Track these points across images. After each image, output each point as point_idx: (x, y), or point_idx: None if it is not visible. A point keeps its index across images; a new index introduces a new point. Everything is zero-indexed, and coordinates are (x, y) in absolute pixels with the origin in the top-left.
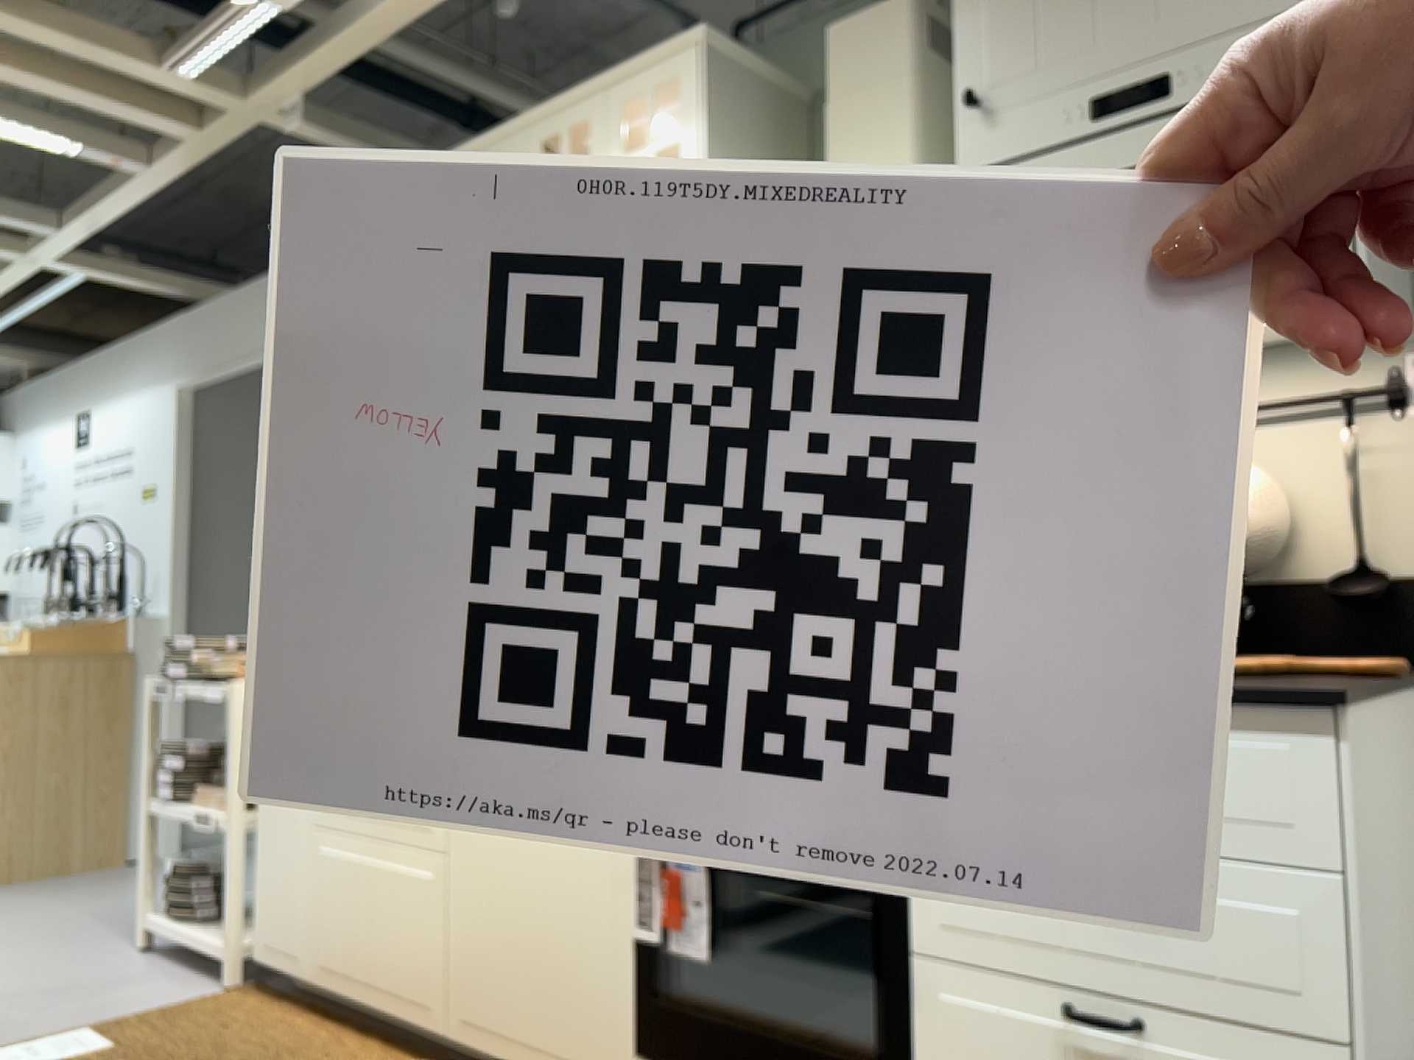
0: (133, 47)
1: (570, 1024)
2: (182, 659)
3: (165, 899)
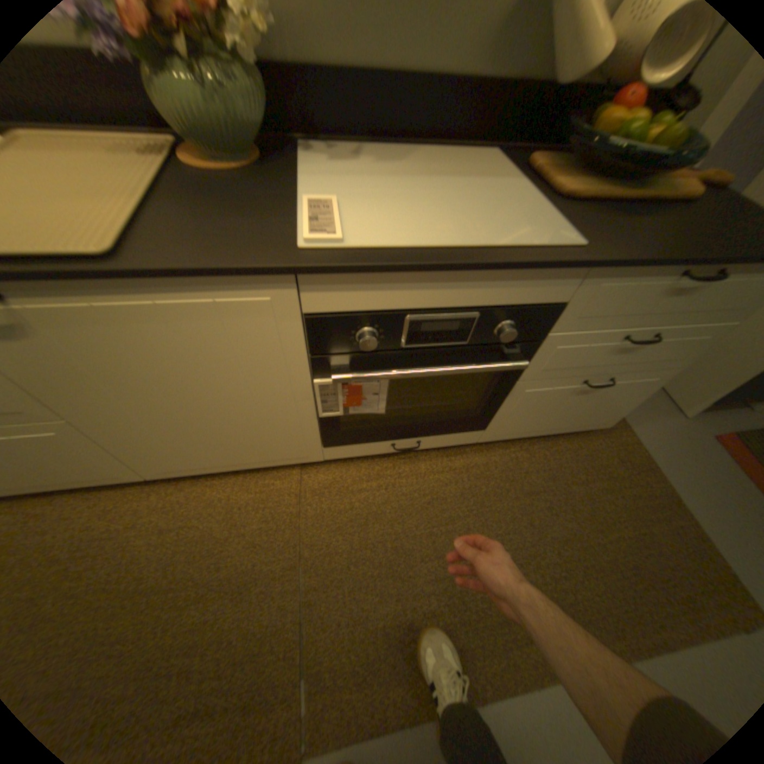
0: None
1: (269, 451)
2: None
3: None
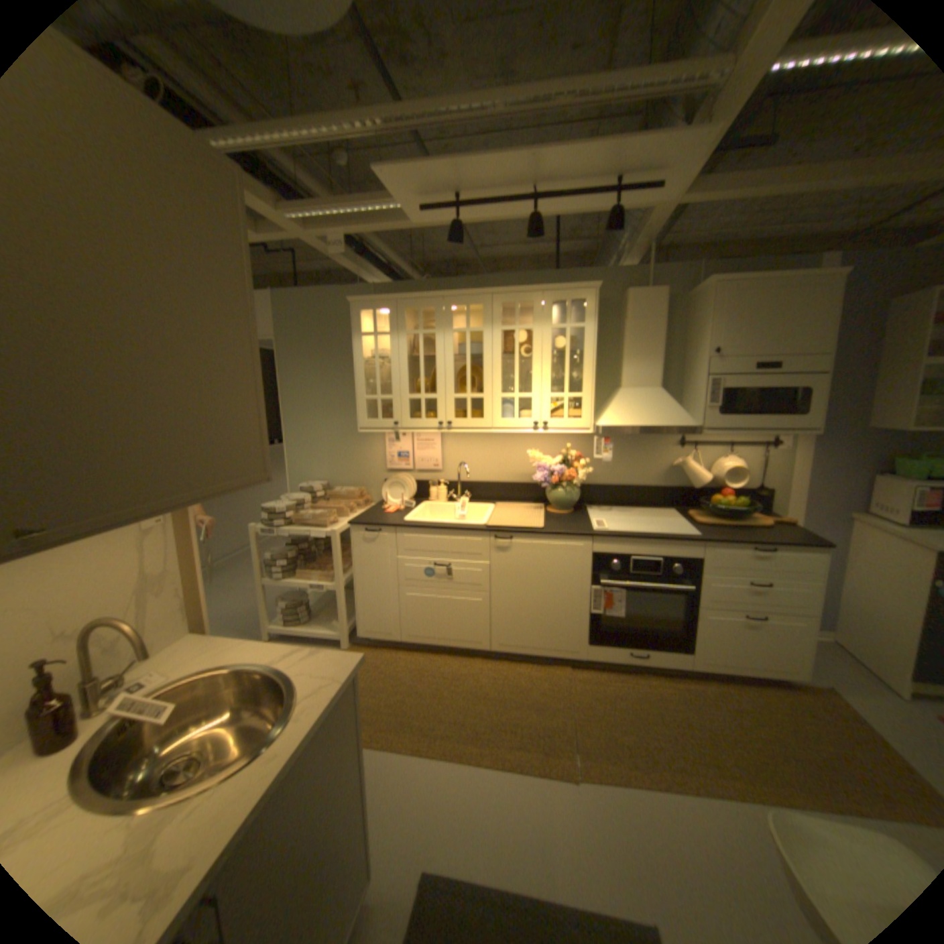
0: (264, 196)
1: (559, 640)
2: (279, 518)
3: (283, 619)
